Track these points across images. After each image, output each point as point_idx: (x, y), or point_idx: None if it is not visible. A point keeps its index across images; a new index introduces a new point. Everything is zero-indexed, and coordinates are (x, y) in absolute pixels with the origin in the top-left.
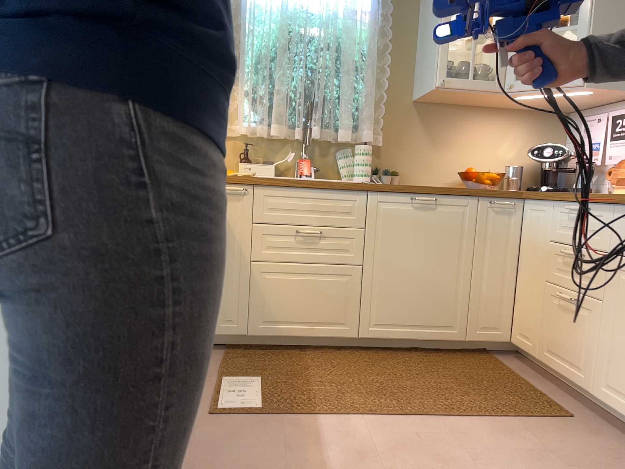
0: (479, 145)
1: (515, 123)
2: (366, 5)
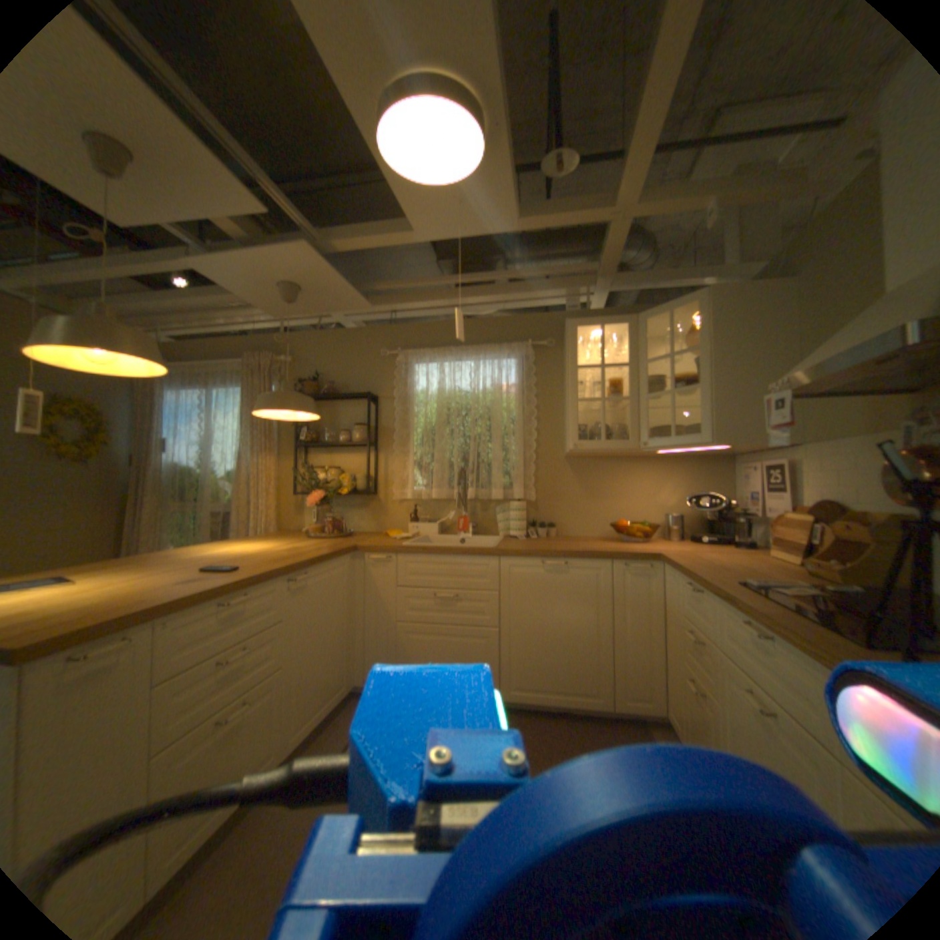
0: (635, 494)
1: (673, 472)
2: (512, 380)
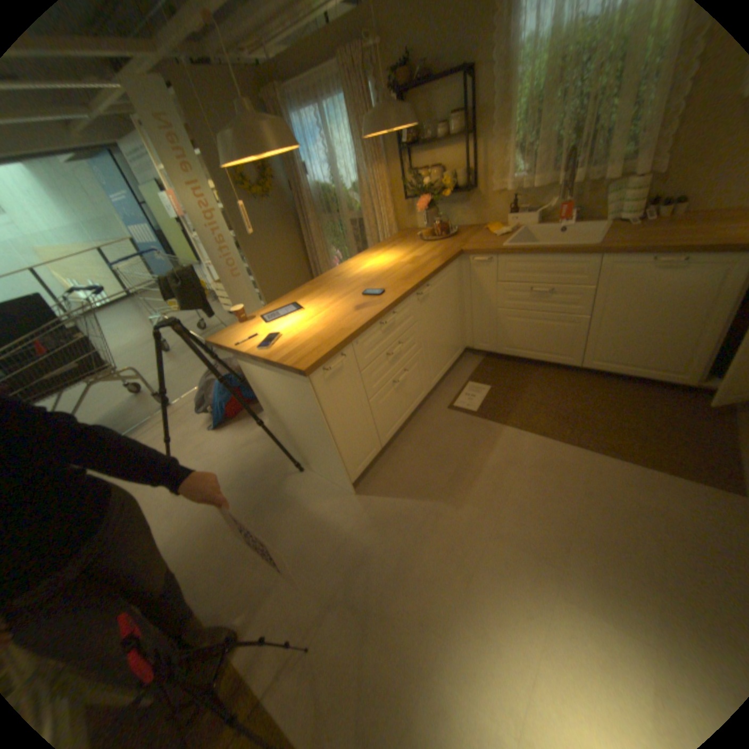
0: None
1: None
2: None
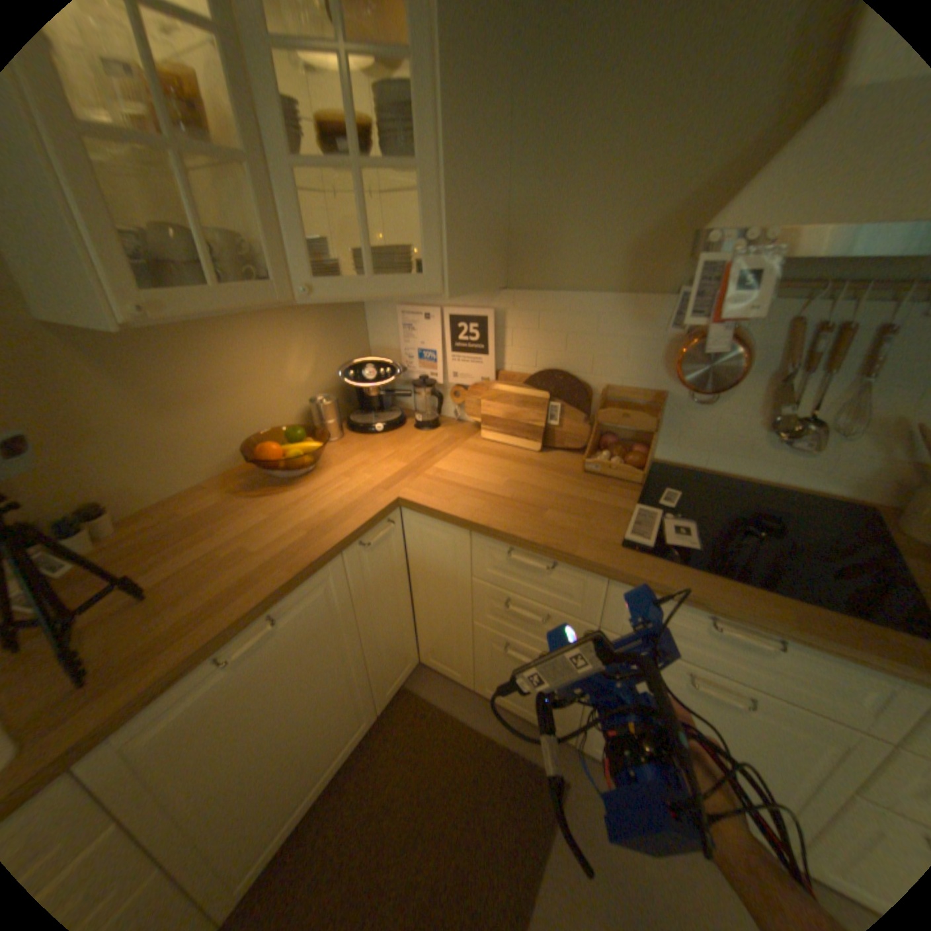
0: (249, 378)
1: (295, 322)
2: None
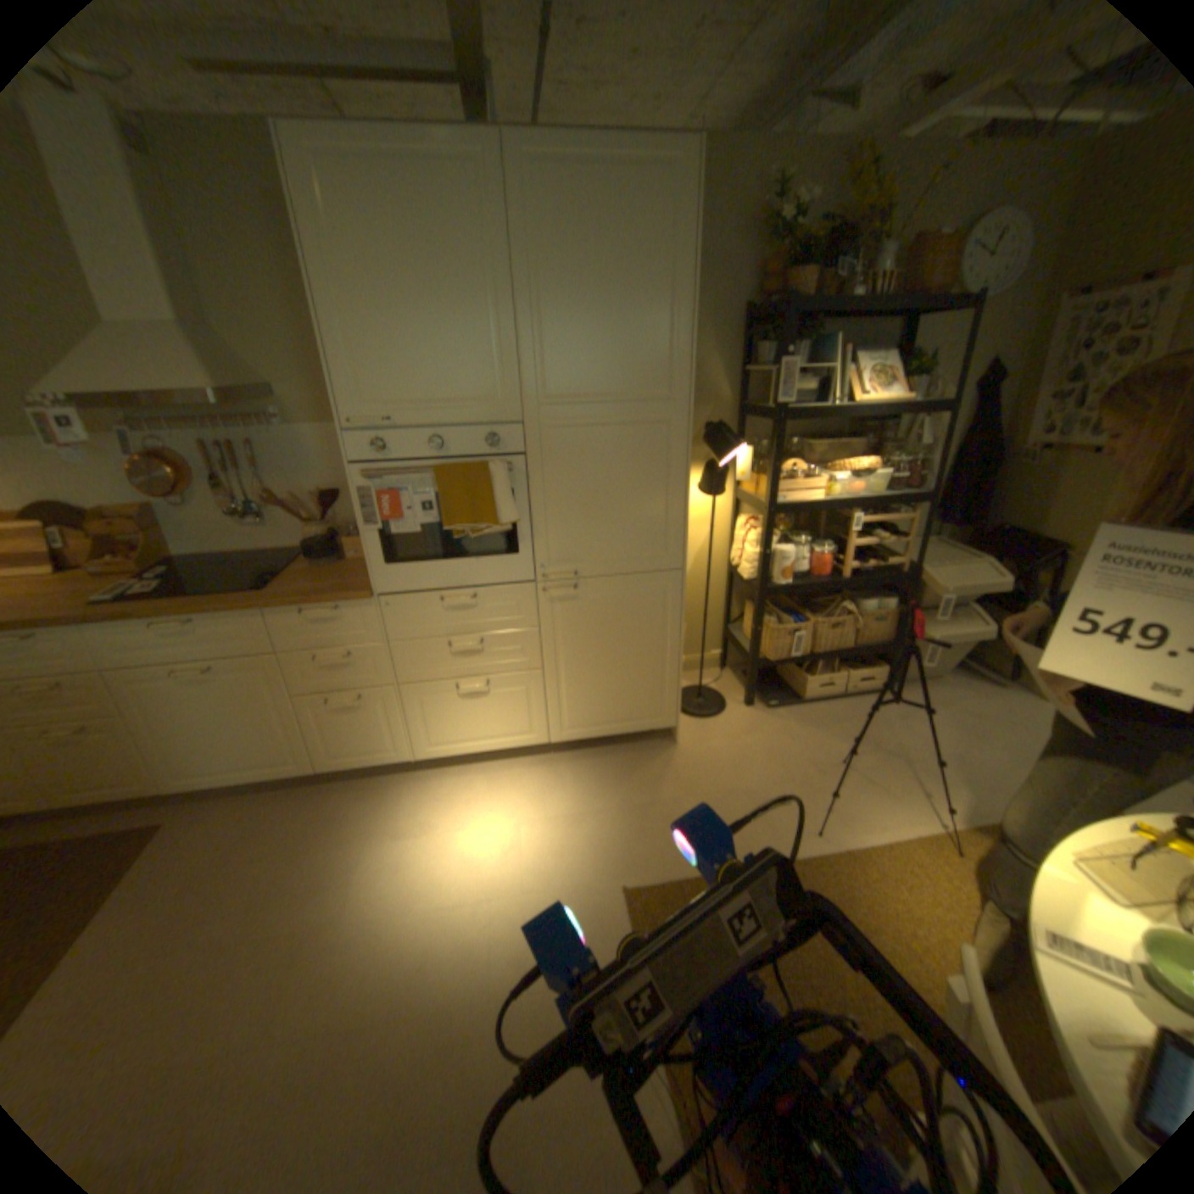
0: None
1: None
2: None
